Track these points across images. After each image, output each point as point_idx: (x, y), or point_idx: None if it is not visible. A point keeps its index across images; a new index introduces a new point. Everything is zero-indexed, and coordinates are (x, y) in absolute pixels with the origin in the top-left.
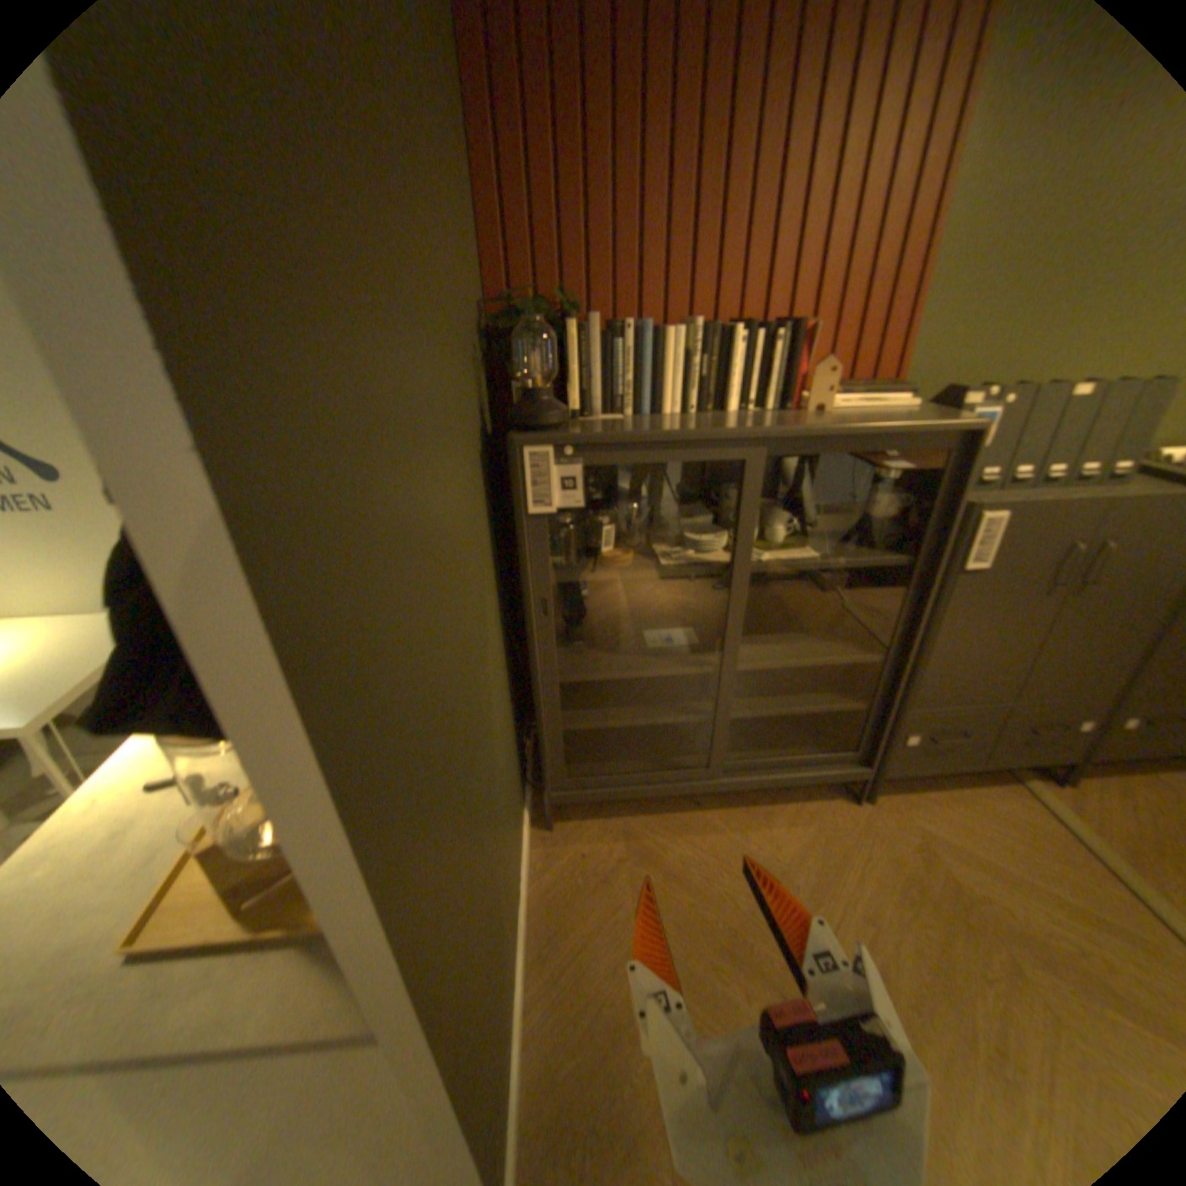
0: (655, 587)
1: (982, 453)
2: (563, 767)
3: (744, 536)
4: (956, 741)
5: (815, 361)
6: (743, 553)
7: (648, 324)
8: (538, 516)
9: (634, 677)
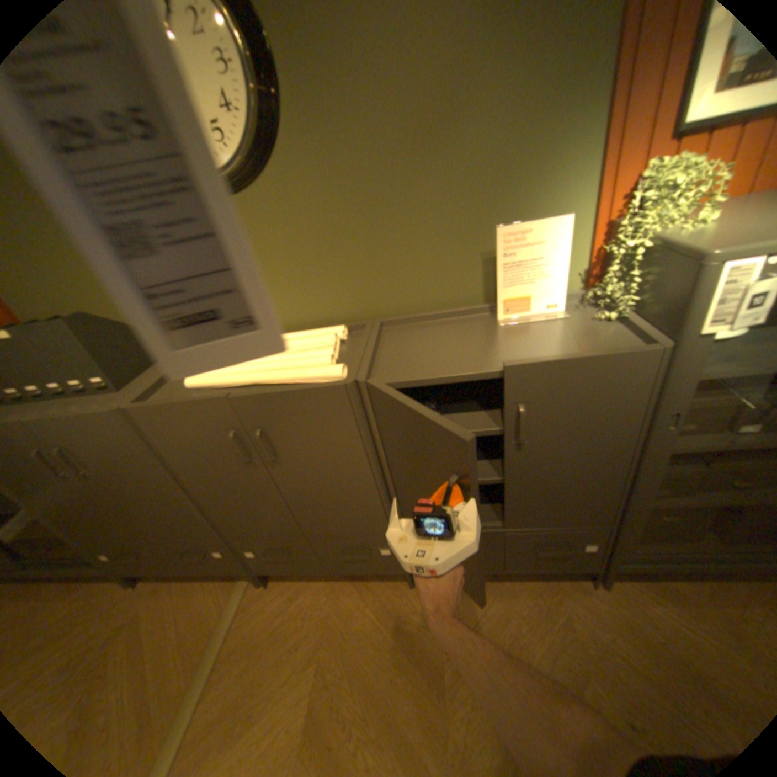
0: None
1: None
2: None
3: None
4: (128, 560)
5: None
6: None
7: None
8: None
9: None
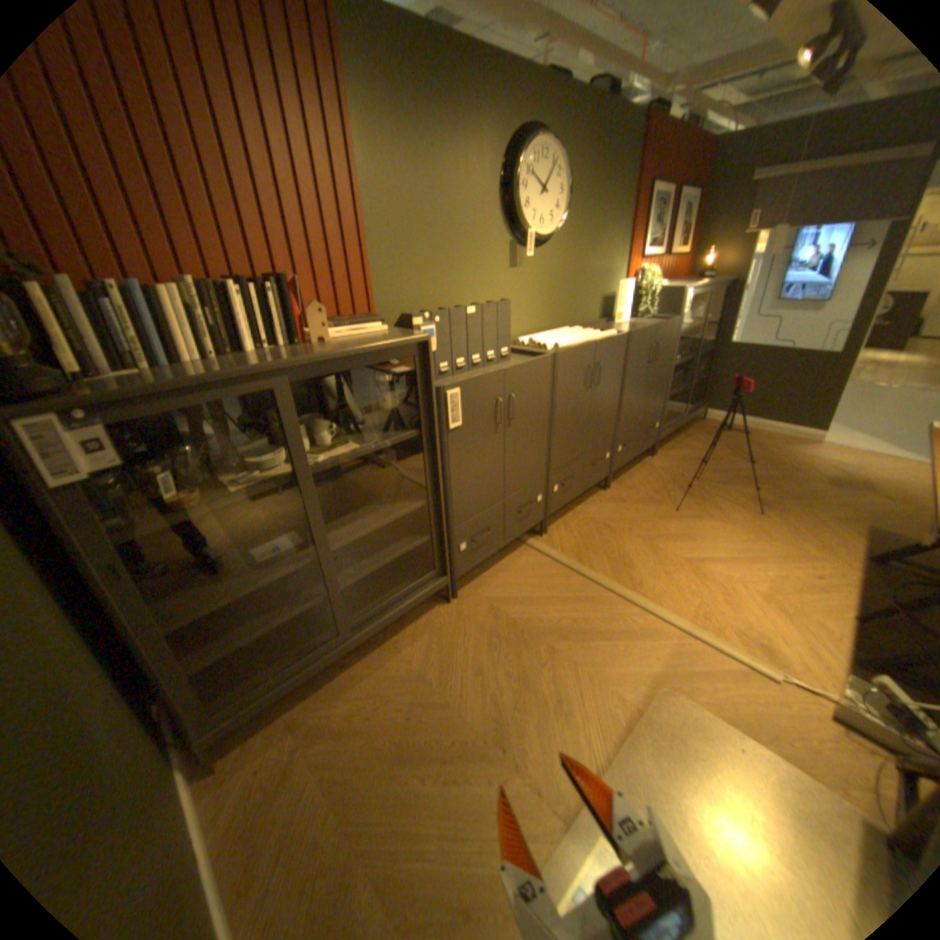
0: (235, 513)
1: (432, 356)
2: (202, 709)
3: (296, 448)
4: (484, 535)
5: (305, 306)
6: (302, 461)
7: (135, 283)
8: (67, 487)
9: (244, 595)
